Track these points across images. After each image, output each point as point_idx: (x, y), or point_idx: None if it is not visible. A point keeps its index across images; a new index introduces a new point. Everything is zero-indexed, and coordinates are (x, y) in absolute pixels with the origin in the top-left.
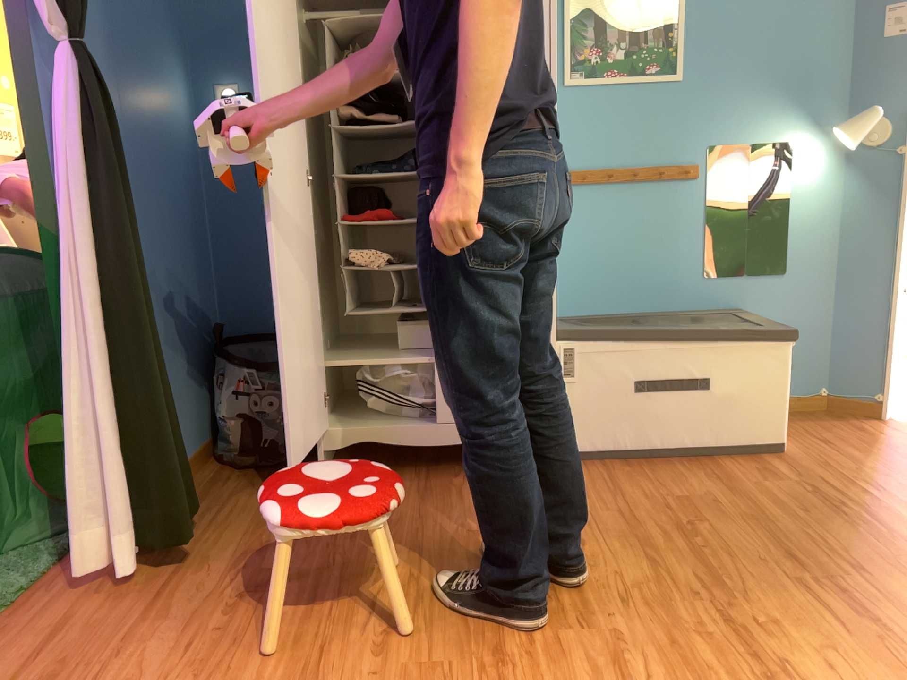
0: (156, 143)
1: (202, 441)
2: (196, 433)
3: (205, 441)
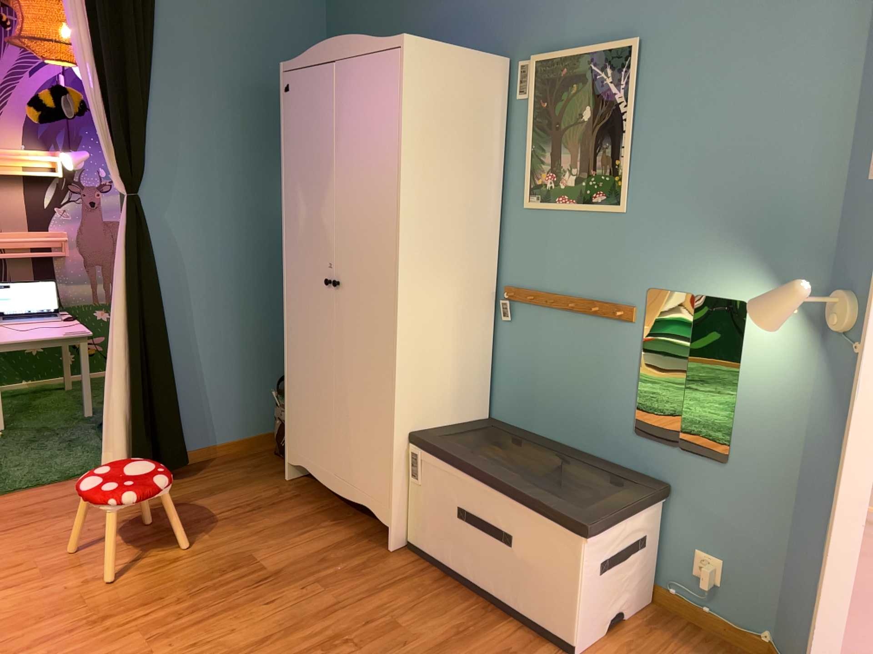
0: (254, 231)
1: (271, 429)
2: (264, 423)
3: (274, 430)
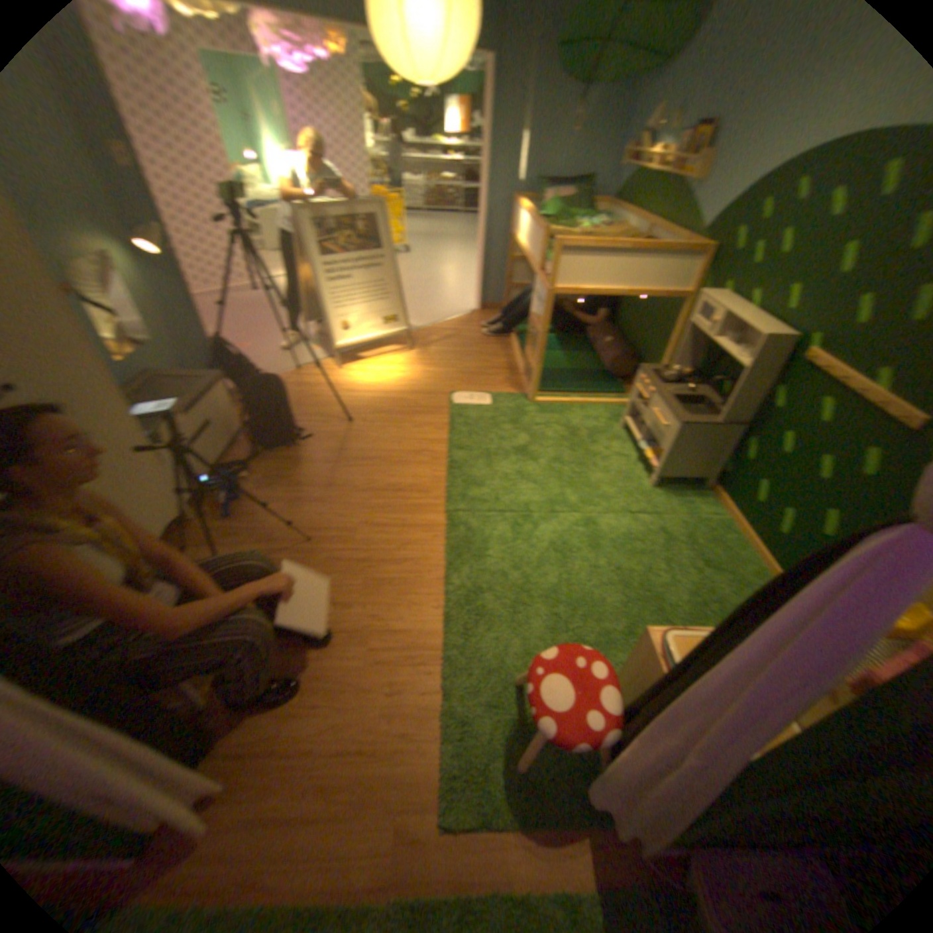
0: None
1: None
2: None
3: None
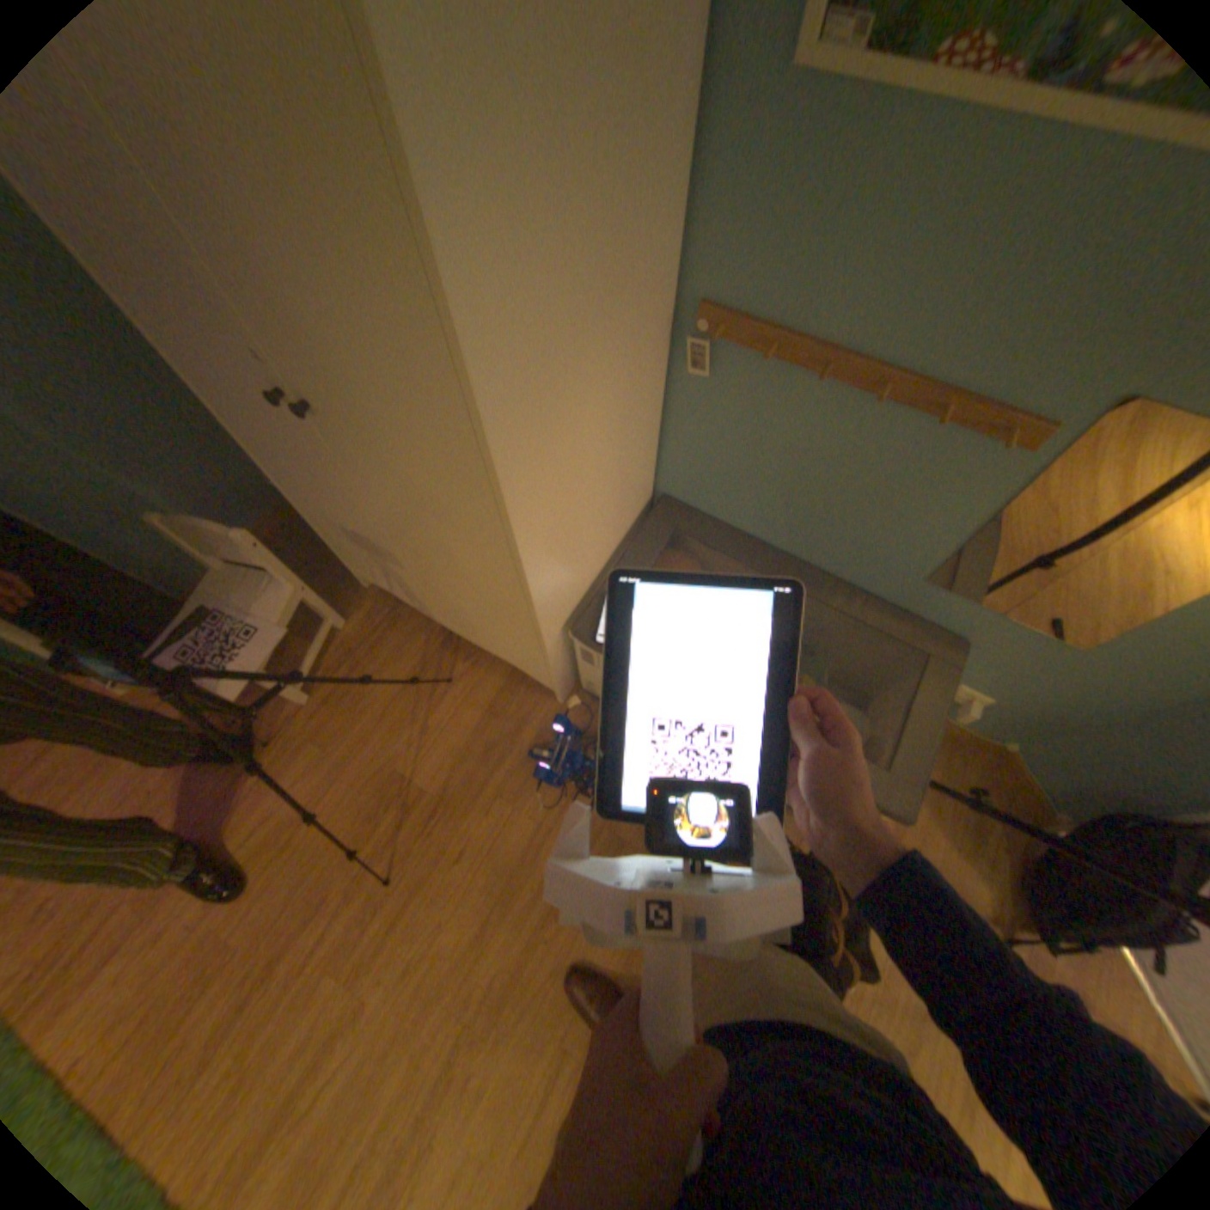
0: None
1: None
2: None
3: None
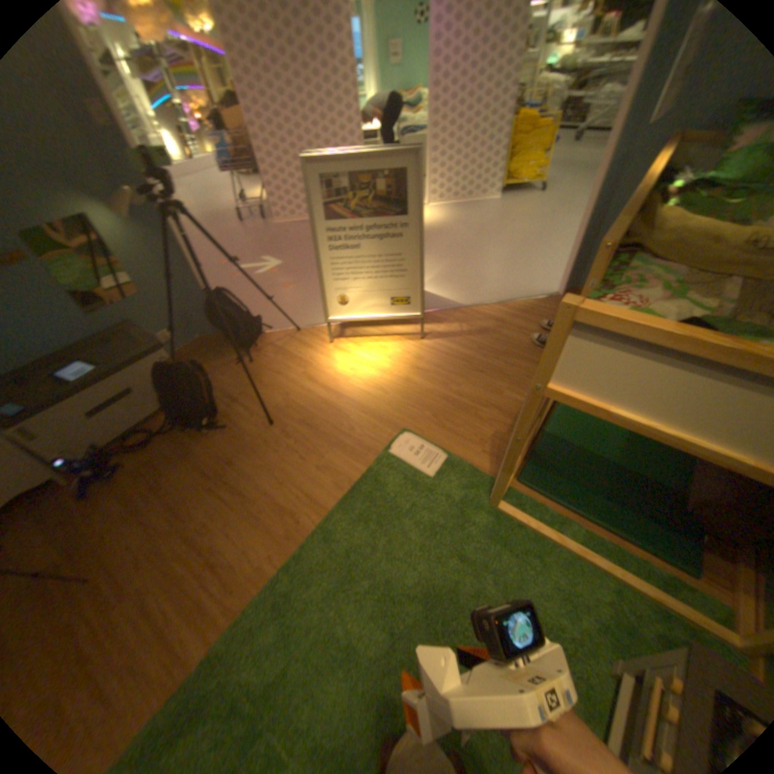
0: None
1: None
2: None
3: None
